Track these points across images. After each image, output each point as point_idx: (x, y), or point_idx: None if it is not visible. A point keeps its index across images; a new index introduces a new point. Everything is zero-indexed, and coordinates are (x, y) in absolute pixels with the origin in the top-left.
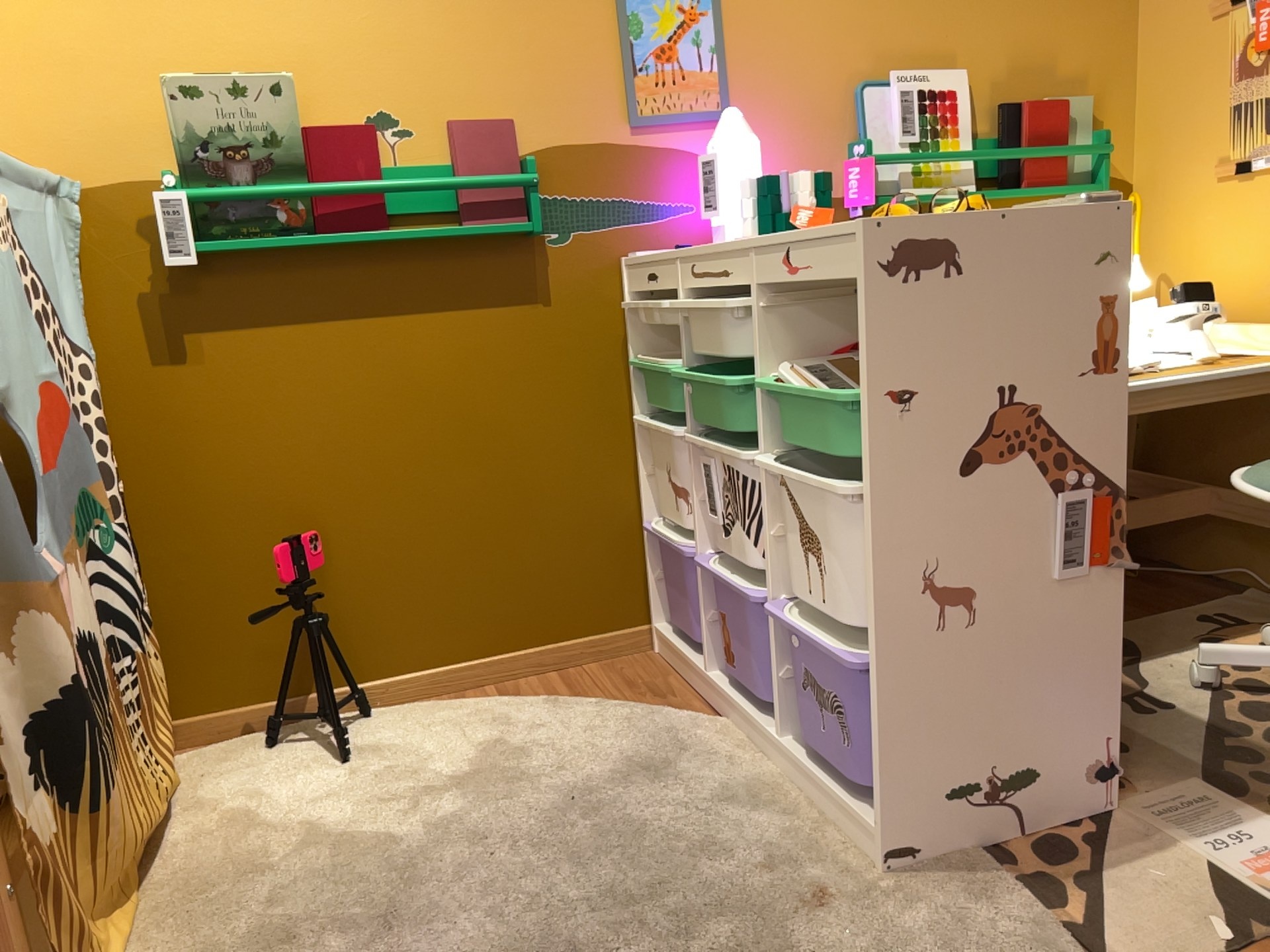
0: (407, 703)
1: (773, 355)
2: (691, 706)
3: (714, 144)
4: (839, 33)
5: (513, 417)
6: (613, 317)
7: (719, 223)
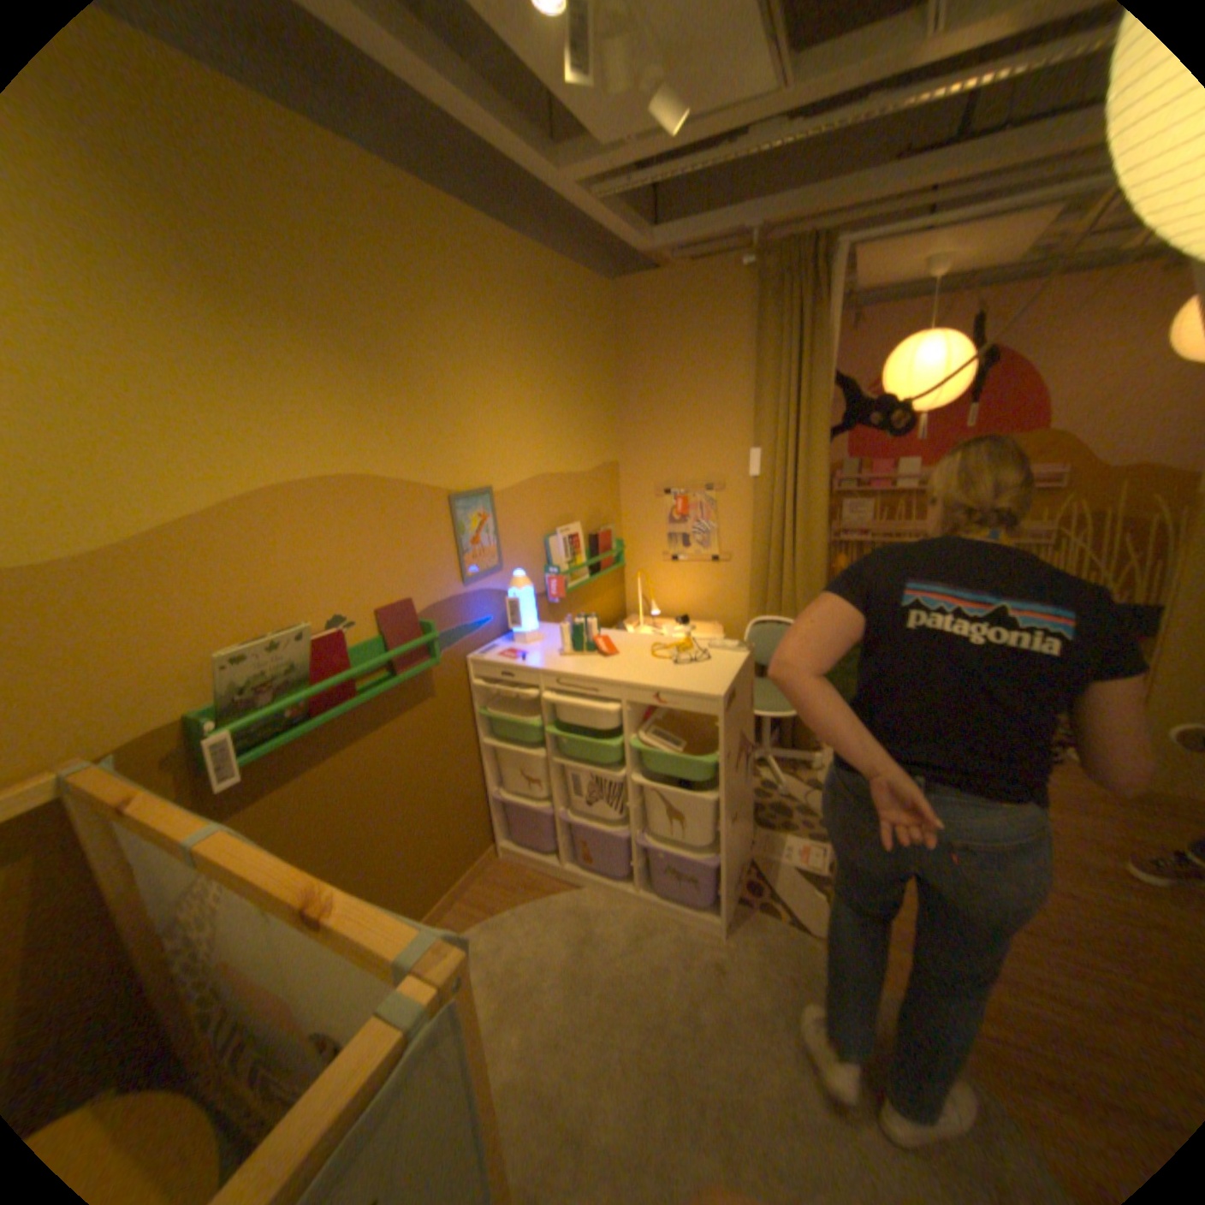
0: None
1: (630, 727)
2: (557, 887)
3: (514, 591)
4: (536, 513)
5: (423, 772)
6: (464, 690)
7: (519, 631)
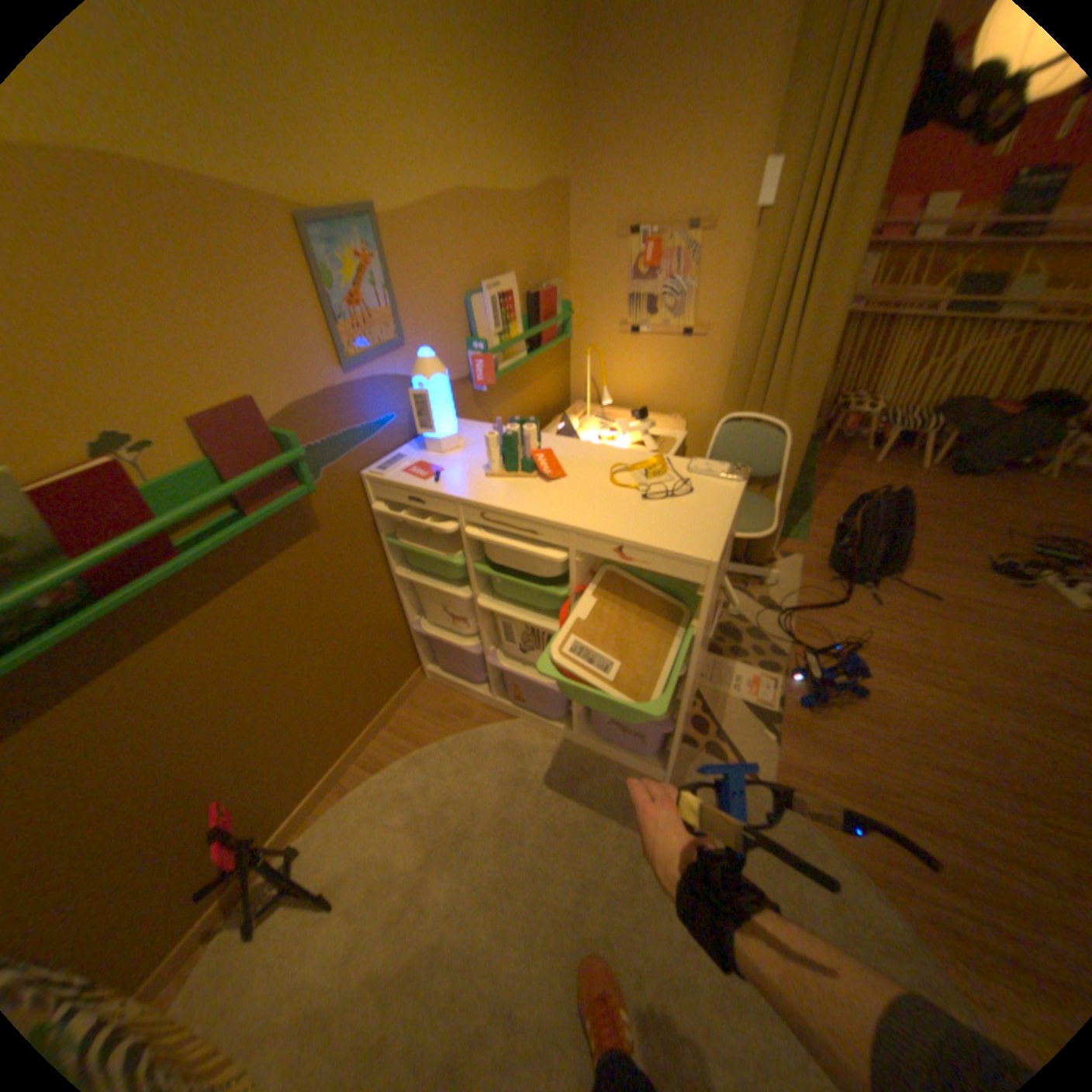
0: (315, 823)
1: (579, 578)
2: (489, 715)
3: (421, 380)
4: (452, 257)
5: (319, 617)
6: (364, 515)
7: (432, 436)
